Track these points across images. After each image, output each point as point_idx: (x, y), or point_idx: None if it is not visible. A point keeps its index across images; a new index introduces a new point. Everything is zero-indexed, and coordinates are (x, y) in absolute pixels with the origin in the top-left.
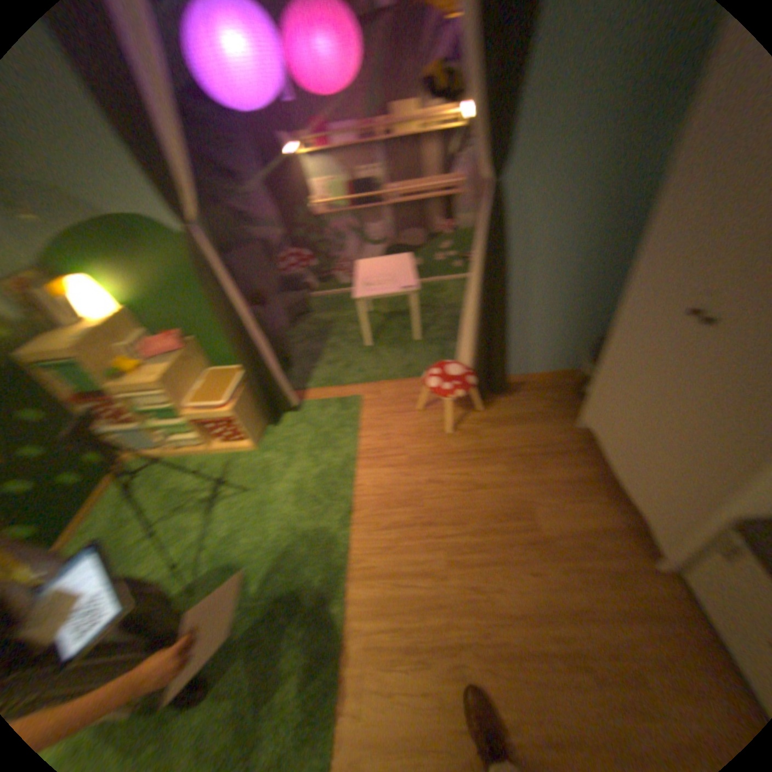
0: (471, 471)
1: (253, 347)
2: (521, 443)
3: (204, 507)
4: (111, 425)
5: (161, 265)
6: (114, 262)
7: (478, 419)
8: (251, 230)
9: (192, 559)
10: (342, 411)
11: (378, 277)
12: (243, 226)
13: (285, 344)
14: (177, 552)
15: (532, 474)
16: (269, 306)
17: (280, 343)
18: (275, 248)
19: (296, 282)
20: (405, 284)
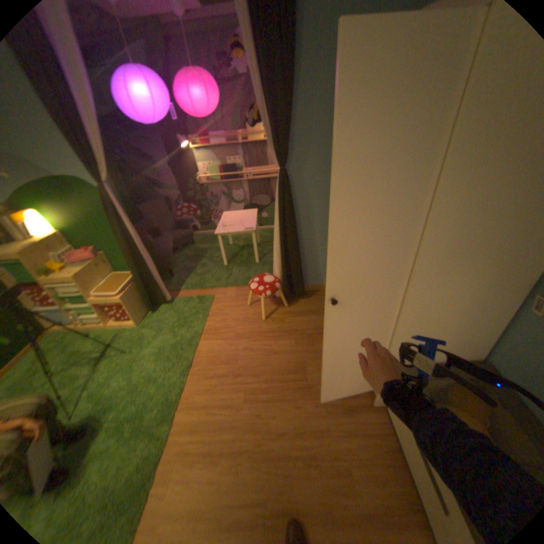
0: (273, 343)
1: (142, 258)
2: (308, 327)
3: (95, 362)
4: (43, 304)
5: (88, 206)
6: (59, 202)
7: (285, 311)
8: (161, 190)
9: (78, 394)
10: (200, 304)
11: (233, 222)
12: (156, 188)
13: (170, 260)
14: (69, 390)
15: (310, 346)
16: (163, 236)
17: (167, 259)
18: (176, 202)
19: (186, 224)
20: (249, 227)
